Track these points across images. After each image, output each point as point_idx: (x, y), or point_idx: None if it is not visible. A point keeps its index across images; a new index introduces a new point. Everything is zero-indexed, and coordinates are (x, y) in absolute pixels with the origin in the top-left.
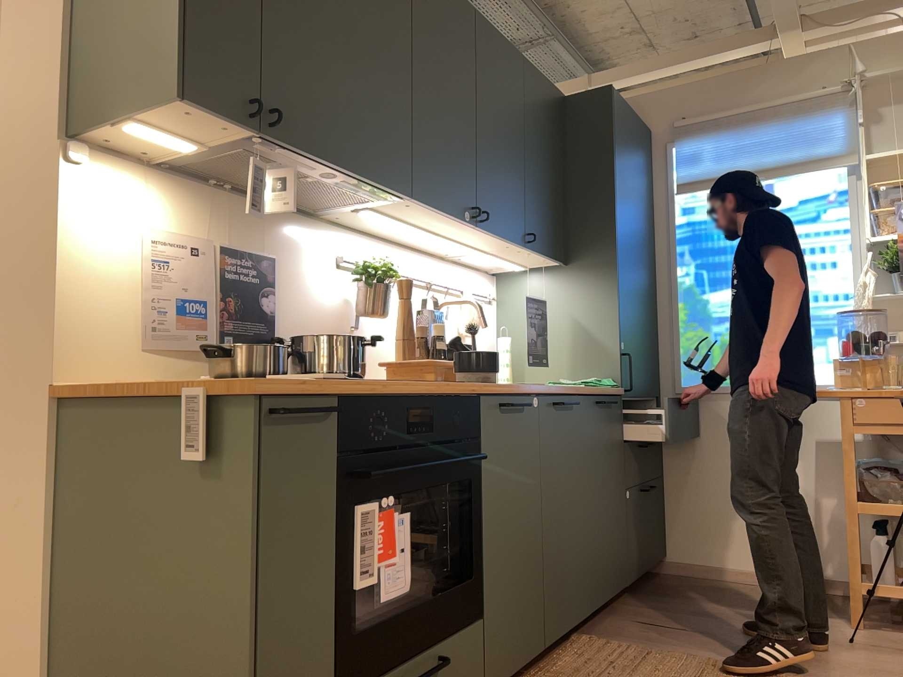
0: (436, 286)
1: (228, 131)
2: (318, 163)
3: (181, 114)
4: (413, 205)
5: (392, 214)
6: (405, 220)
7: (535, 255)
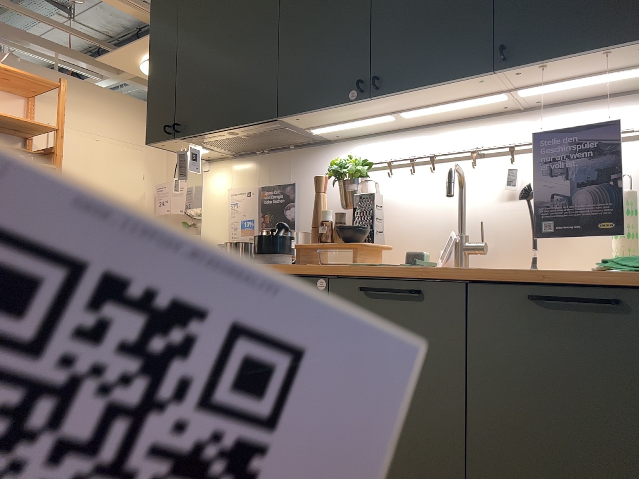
0: (493, 152)
1: (181, 142)
2: (212, 134)
3: (165, 146)
4: (299, 117)
5: (329, 123)
6: (346, 121)
7: (569, 62)
